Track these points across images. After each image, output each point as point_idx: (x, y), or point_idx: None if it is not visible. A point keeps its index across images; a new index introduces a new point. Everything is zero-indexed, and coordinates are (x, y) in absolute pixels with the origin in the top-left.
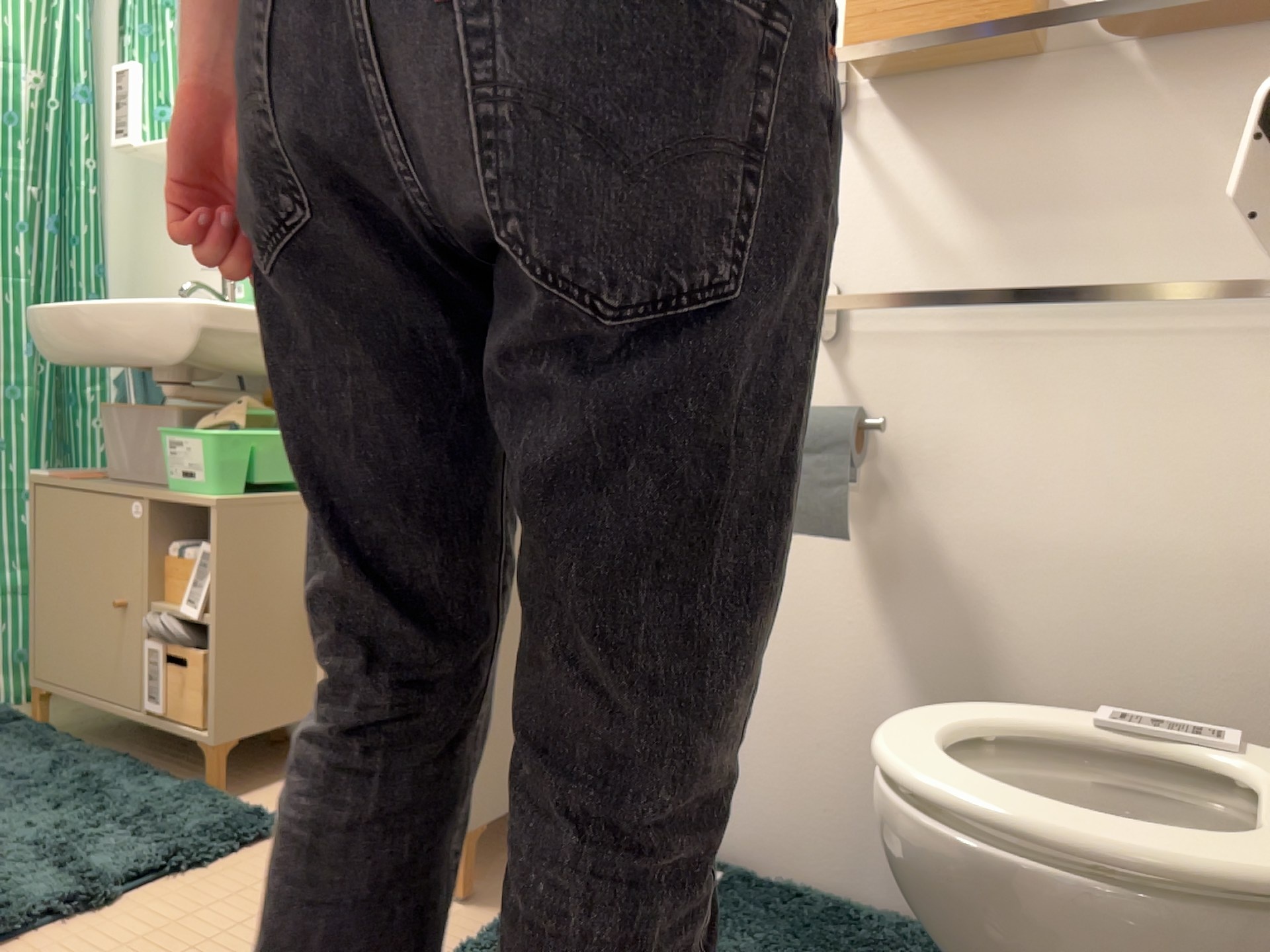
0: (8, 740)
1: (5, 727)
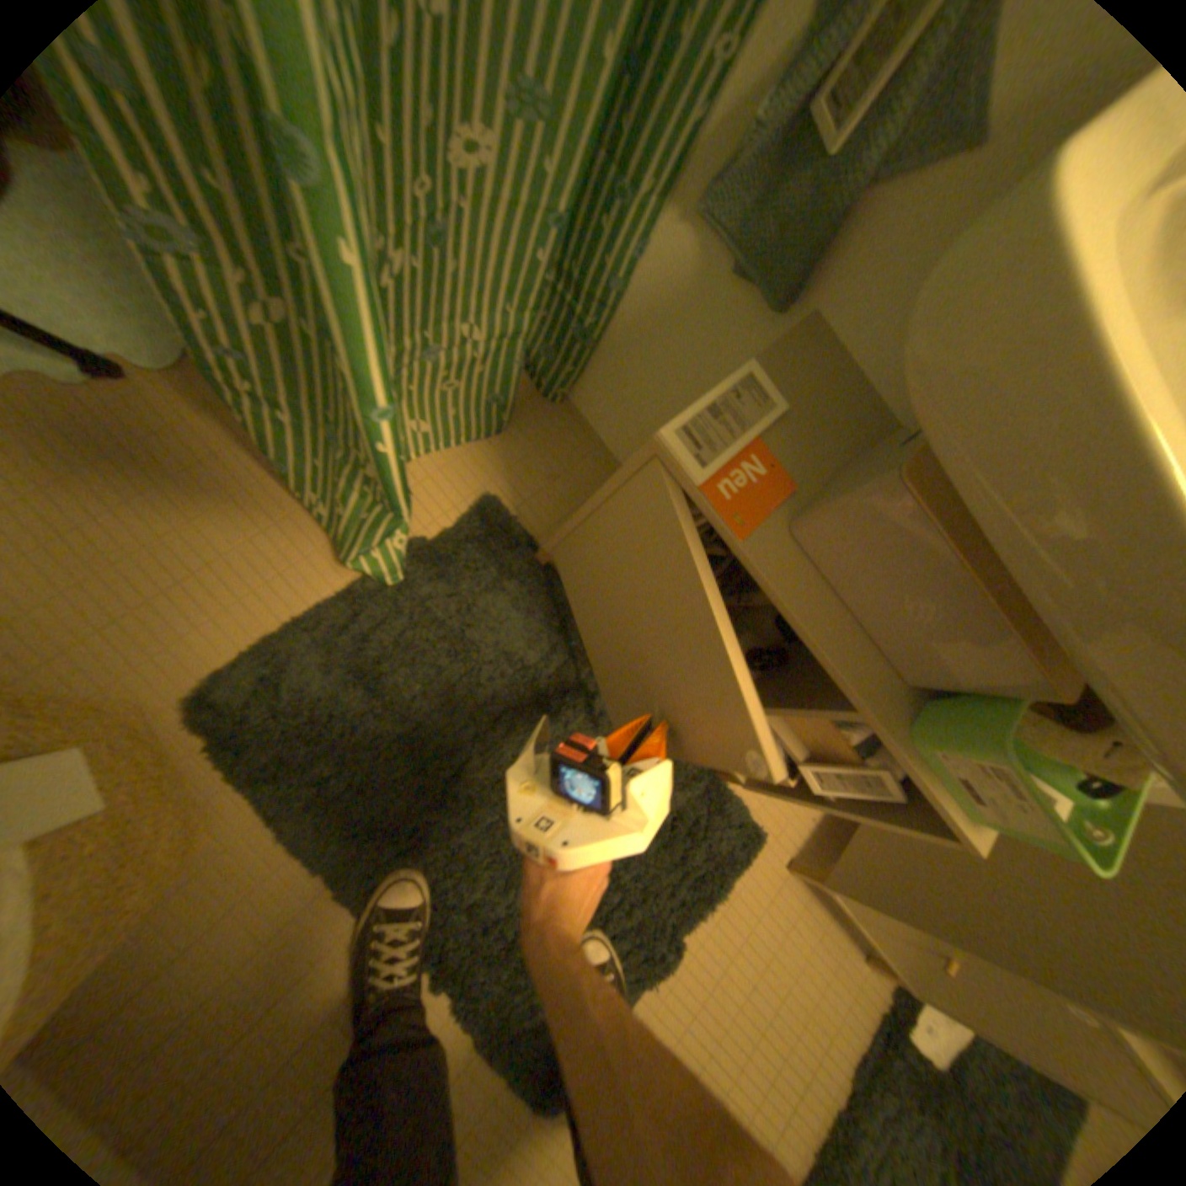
0: (529, 609)
1: (519, 576)
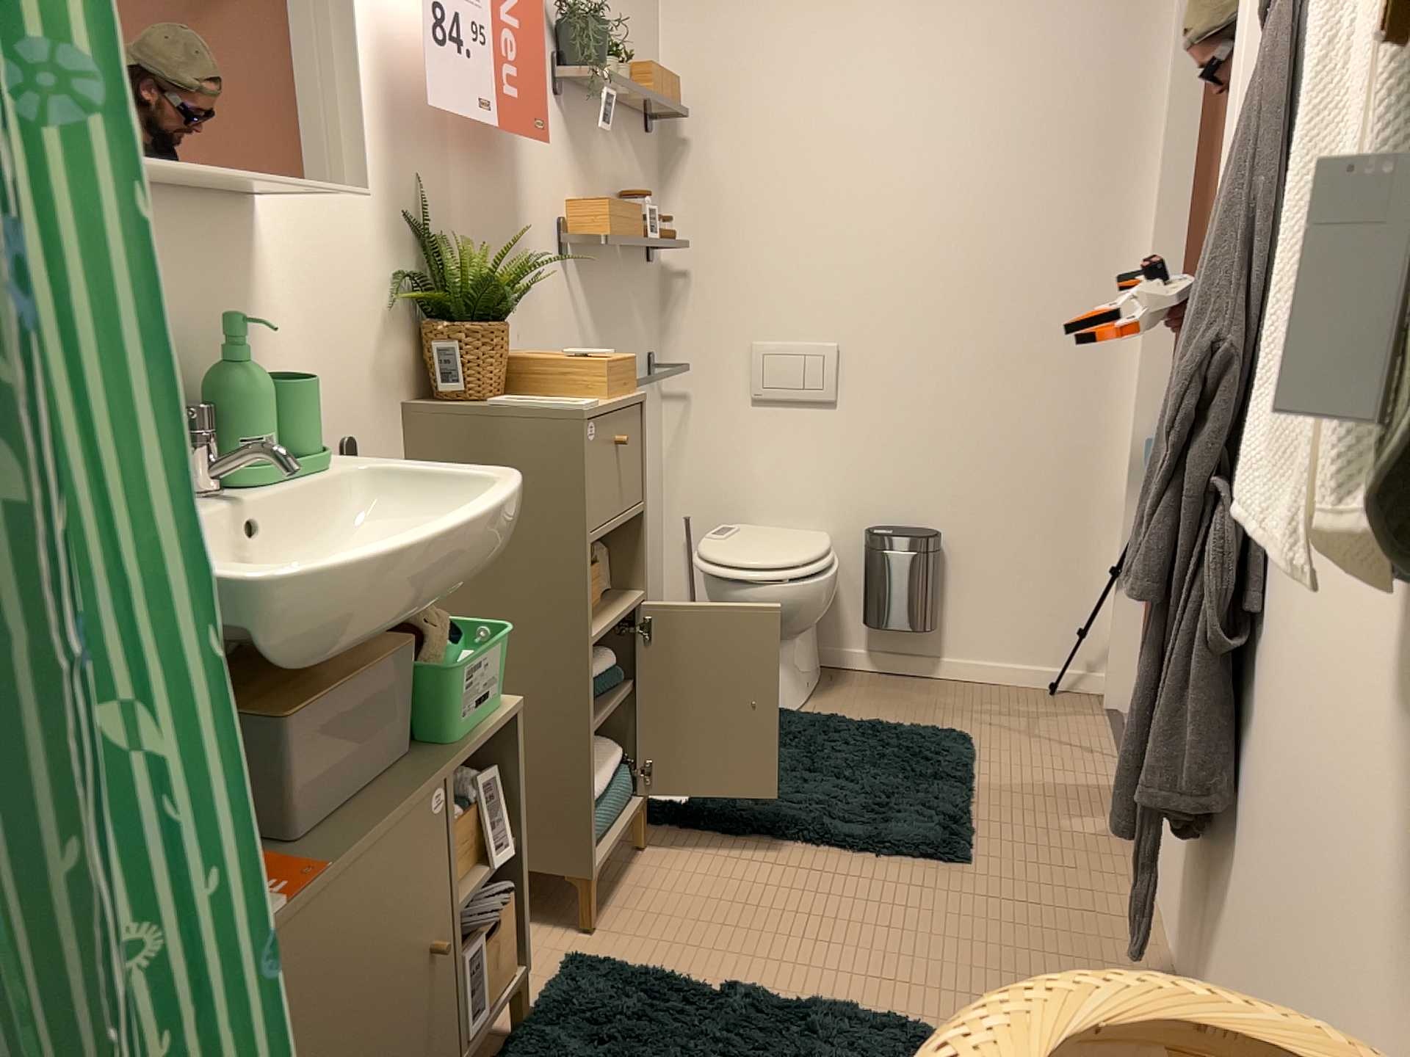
0: None
1: None
